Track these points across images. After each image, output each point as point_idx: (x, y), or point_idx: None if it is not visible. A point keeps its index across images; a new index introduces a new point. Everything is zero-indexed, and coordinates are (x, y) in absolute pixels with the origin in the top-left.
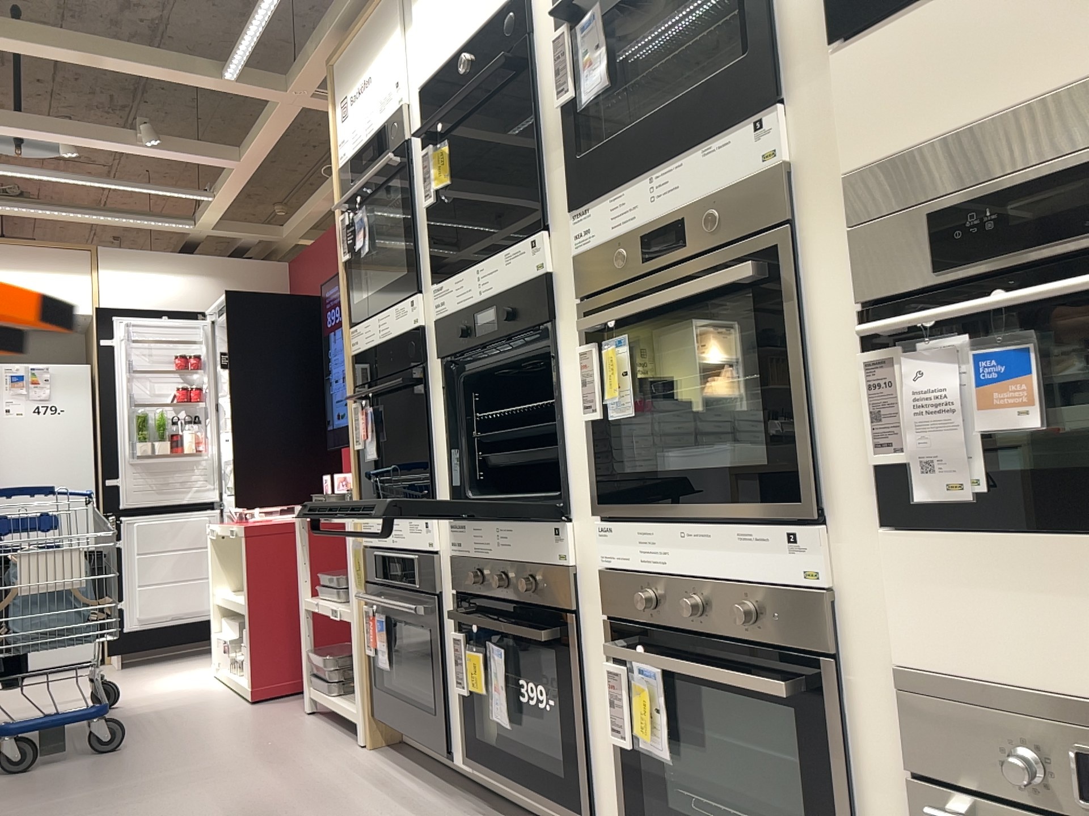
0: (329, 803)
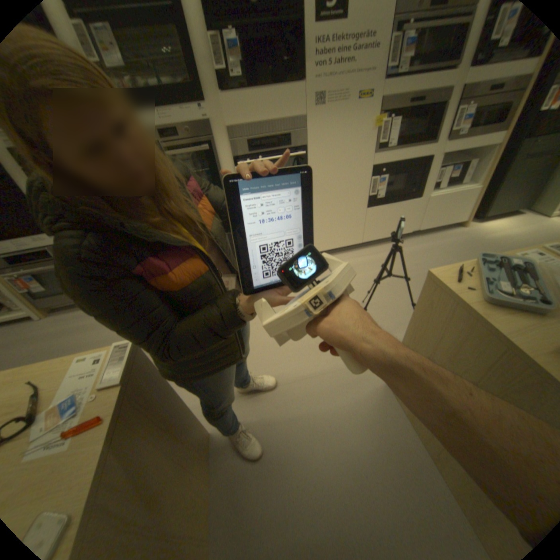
0: (71, 332)
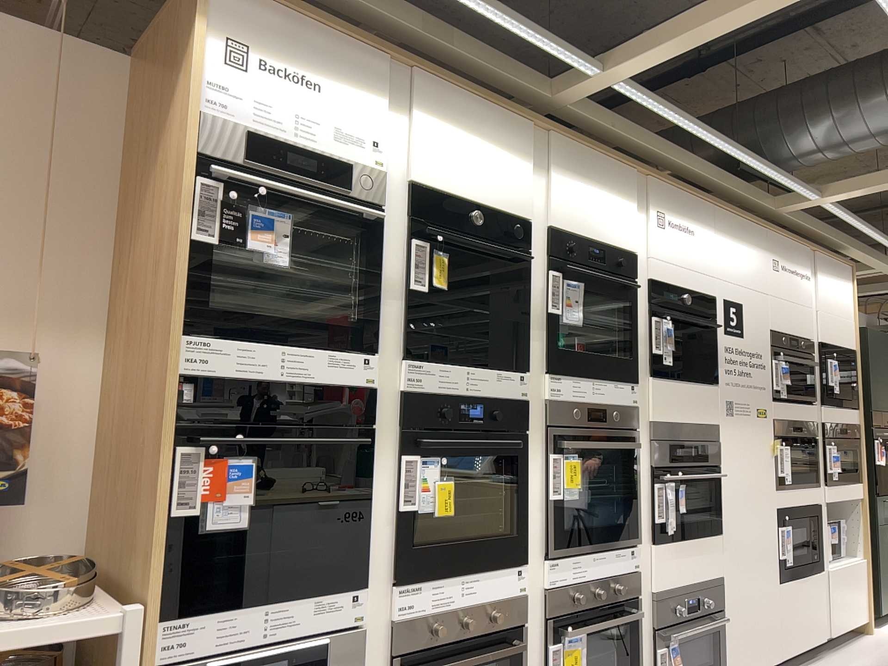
0: None
